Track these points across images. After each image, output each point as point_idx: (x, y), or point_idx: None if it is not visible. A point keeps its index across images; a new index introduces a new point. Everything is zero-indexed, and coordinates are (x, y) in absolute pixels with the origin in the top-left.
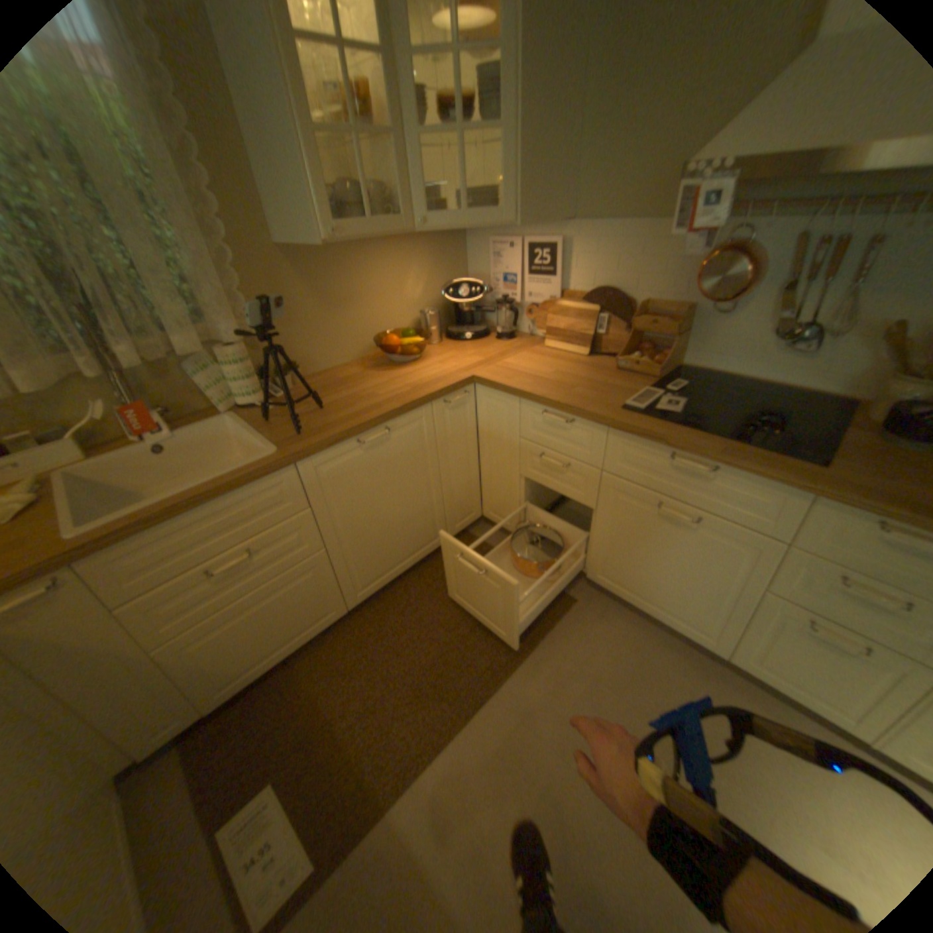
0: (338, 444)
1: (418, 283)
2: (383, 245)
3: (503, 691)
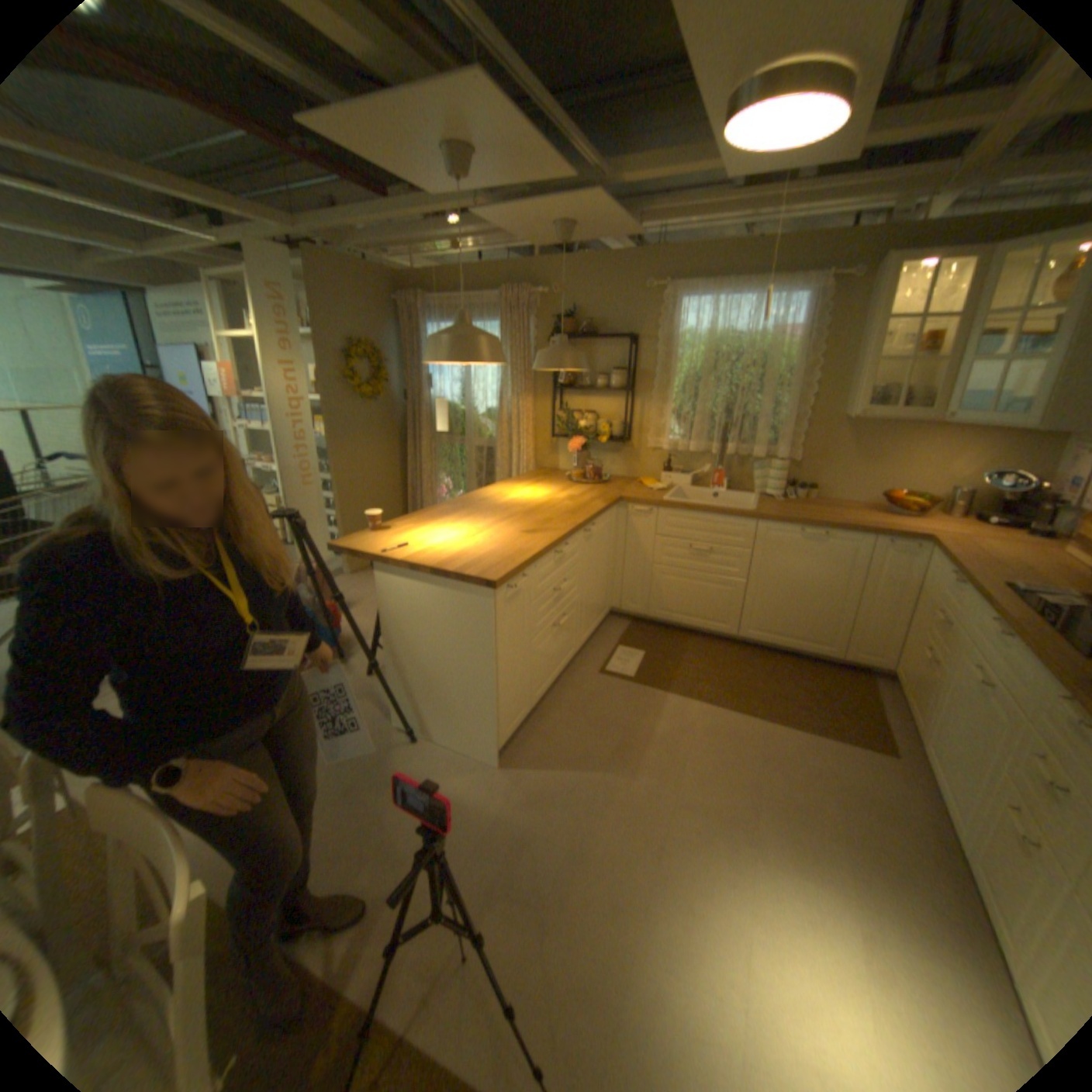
0: (787, 523)
1: (973, 464)
2: (945, 428)
3: (772, 726)
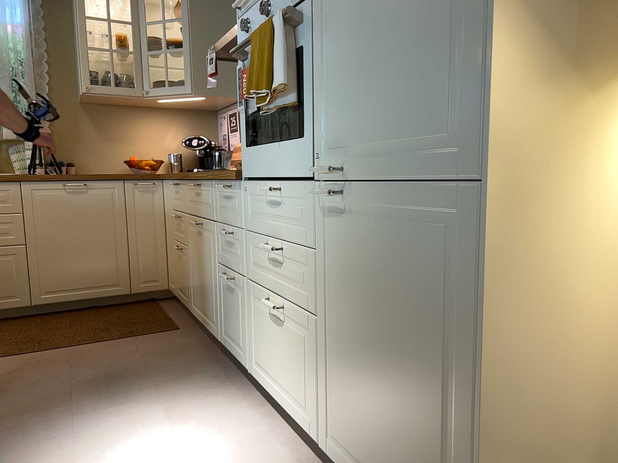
0: (49, 180)
1: (175, 138)
2: (151, 113)
3: (78, 348)
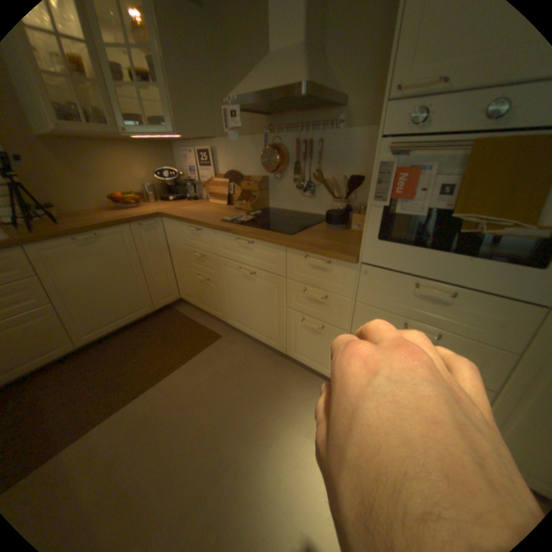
0: (55, 237)
1: (142, 168)
2: (115, 145)
3: (160, 382)
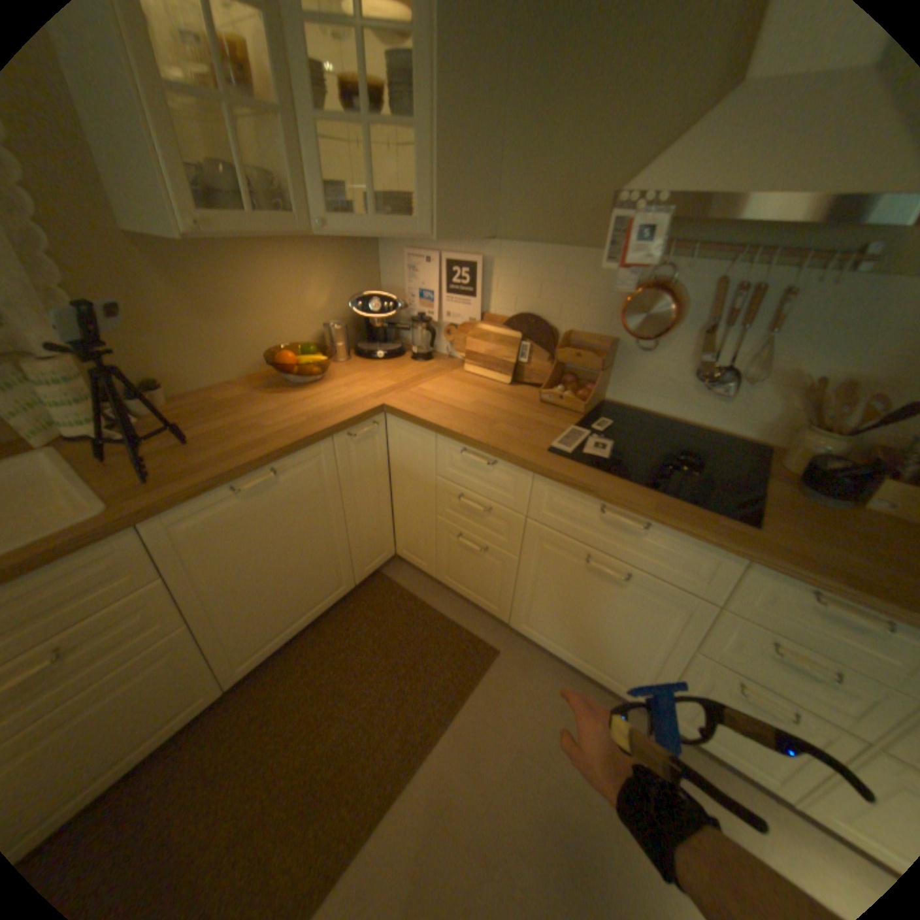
0: (202, 494)
1: (322, 291)
2: (278, 245)
3: (416, 780)
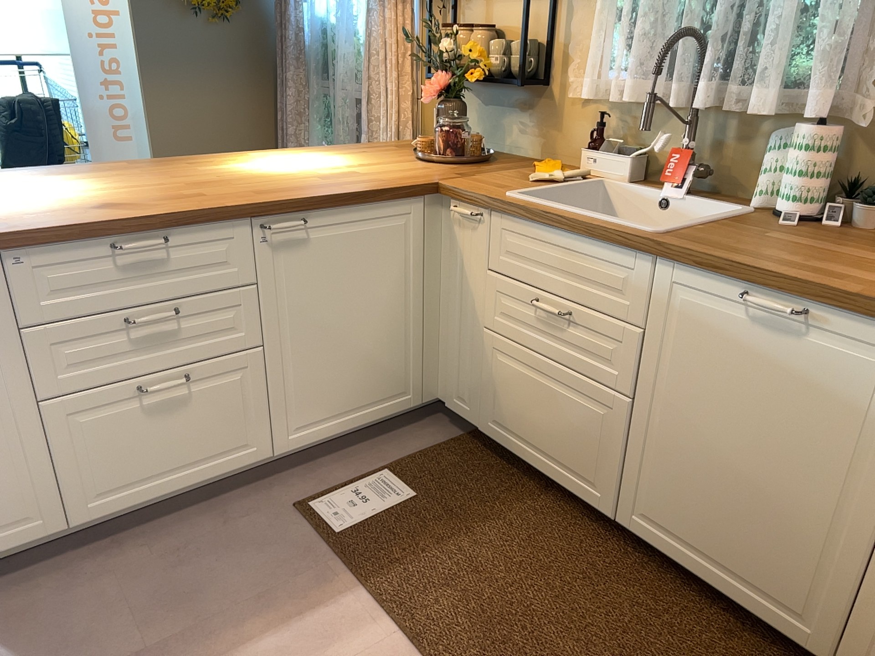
0: (712, 271)
1: None
2: None
3: None
